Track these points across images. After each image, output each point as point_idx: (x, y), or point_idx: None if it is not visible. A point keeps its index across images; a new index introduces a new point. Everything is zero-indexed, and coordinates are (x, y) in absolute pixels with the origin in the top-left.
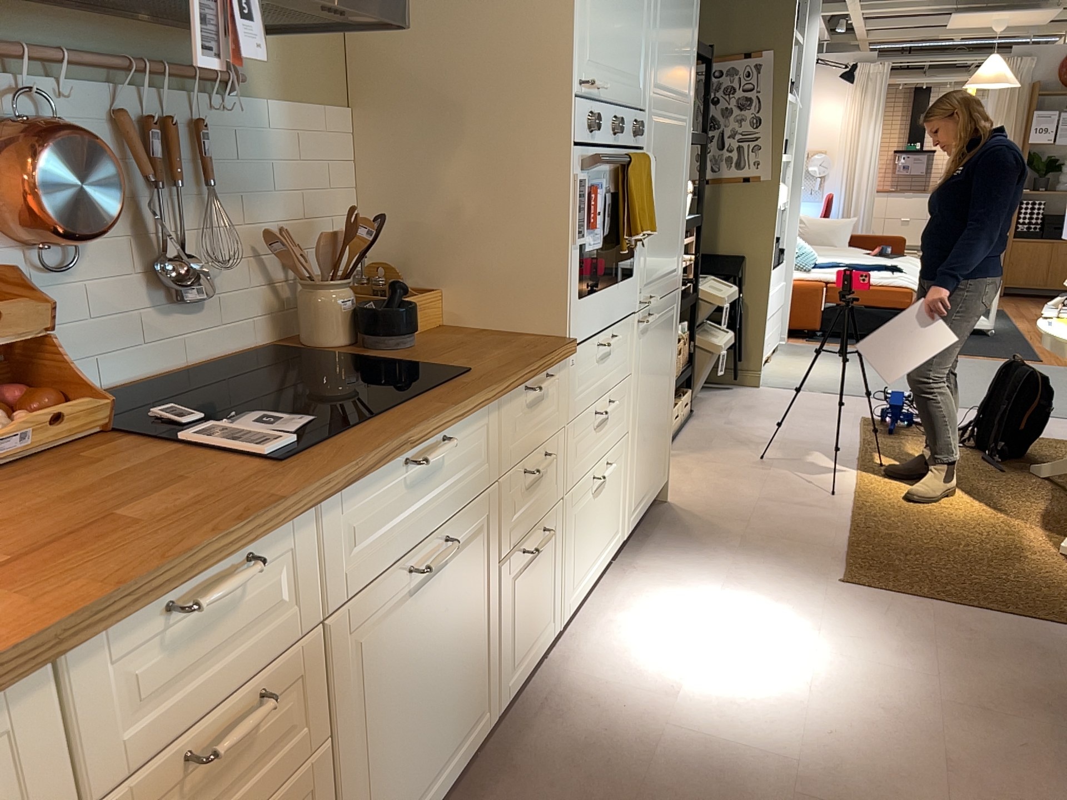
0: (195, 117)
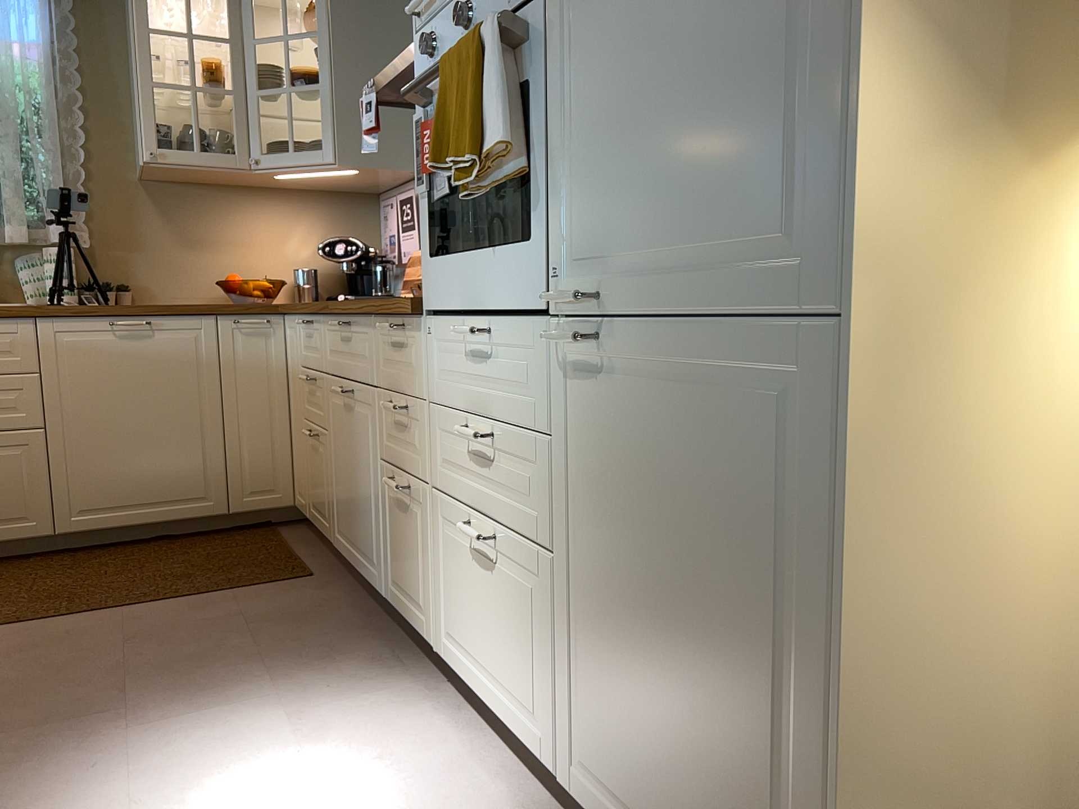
0: None
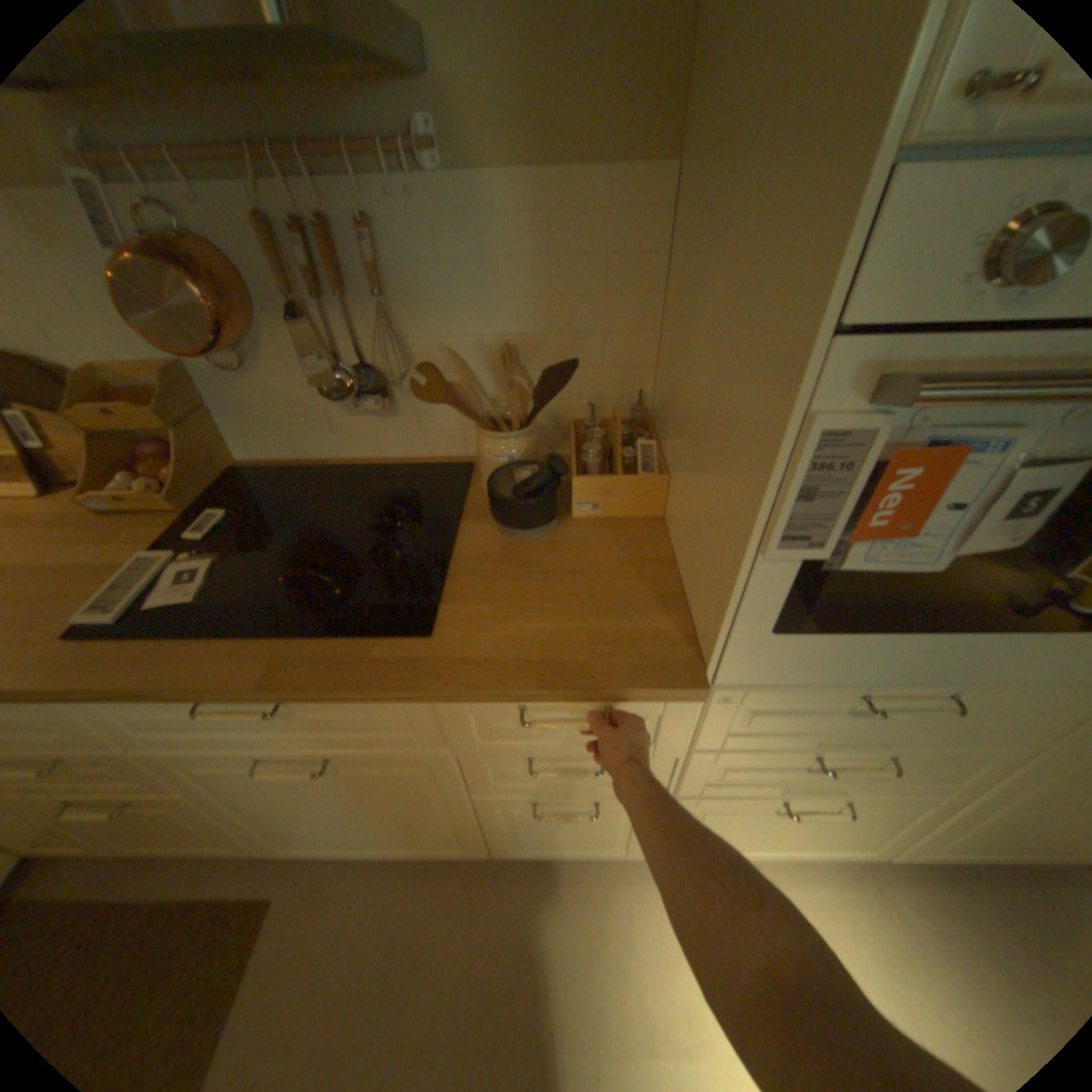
0: (360, 205)
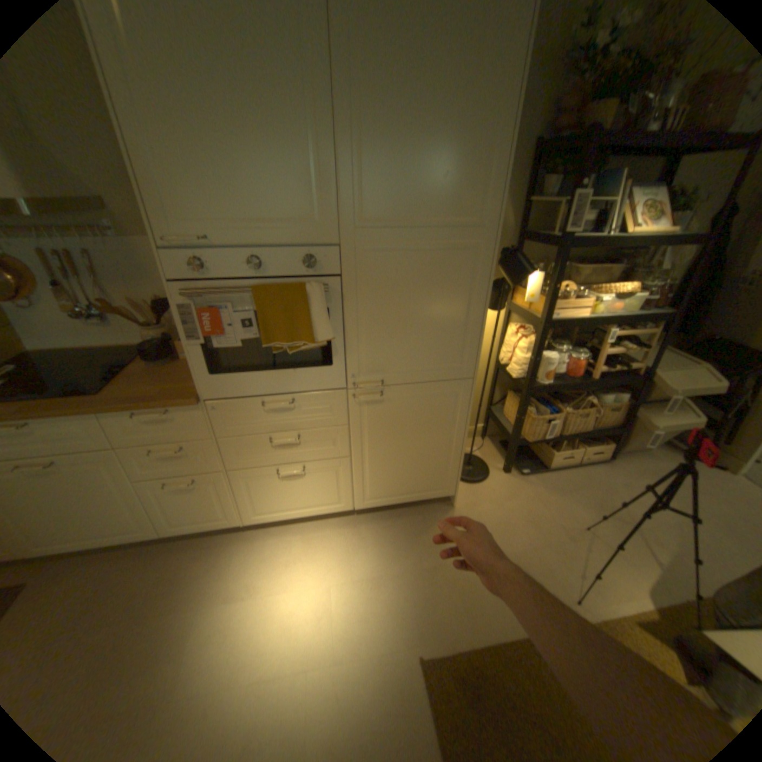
0: (84, 248)
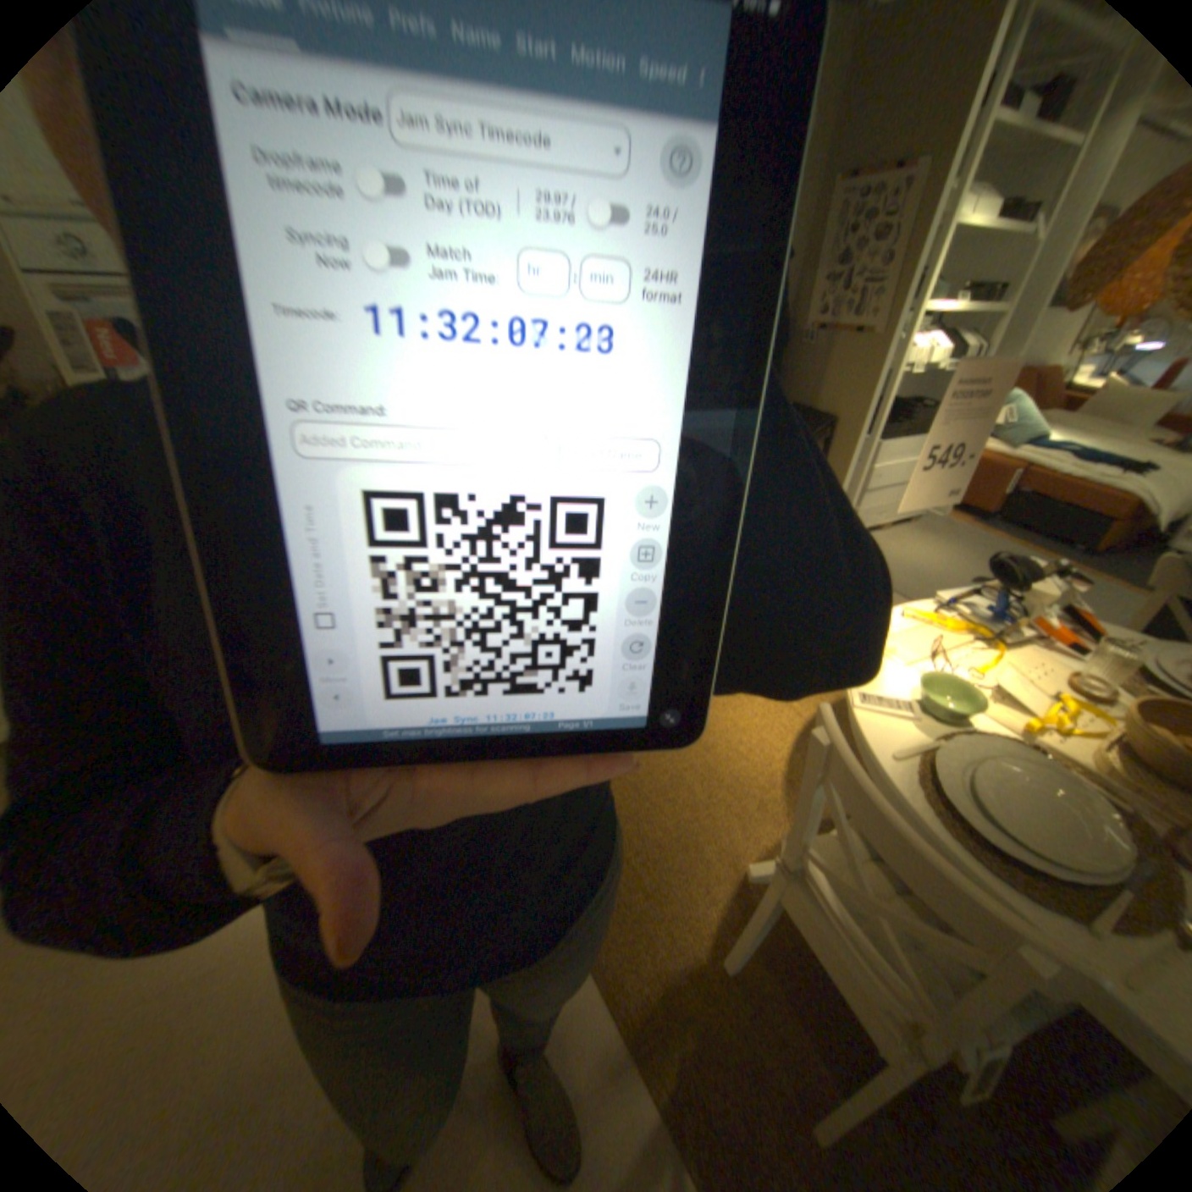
0: None
